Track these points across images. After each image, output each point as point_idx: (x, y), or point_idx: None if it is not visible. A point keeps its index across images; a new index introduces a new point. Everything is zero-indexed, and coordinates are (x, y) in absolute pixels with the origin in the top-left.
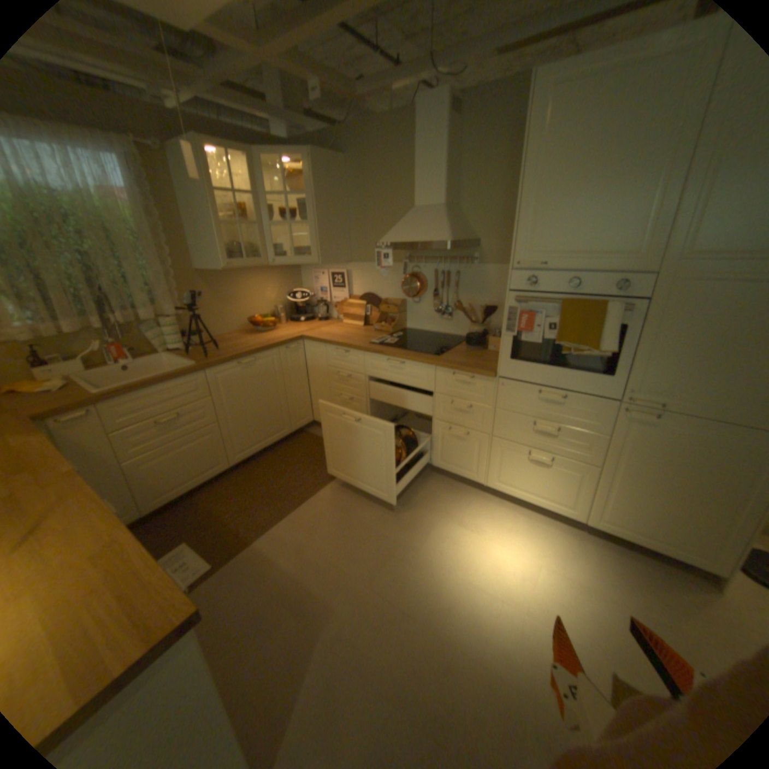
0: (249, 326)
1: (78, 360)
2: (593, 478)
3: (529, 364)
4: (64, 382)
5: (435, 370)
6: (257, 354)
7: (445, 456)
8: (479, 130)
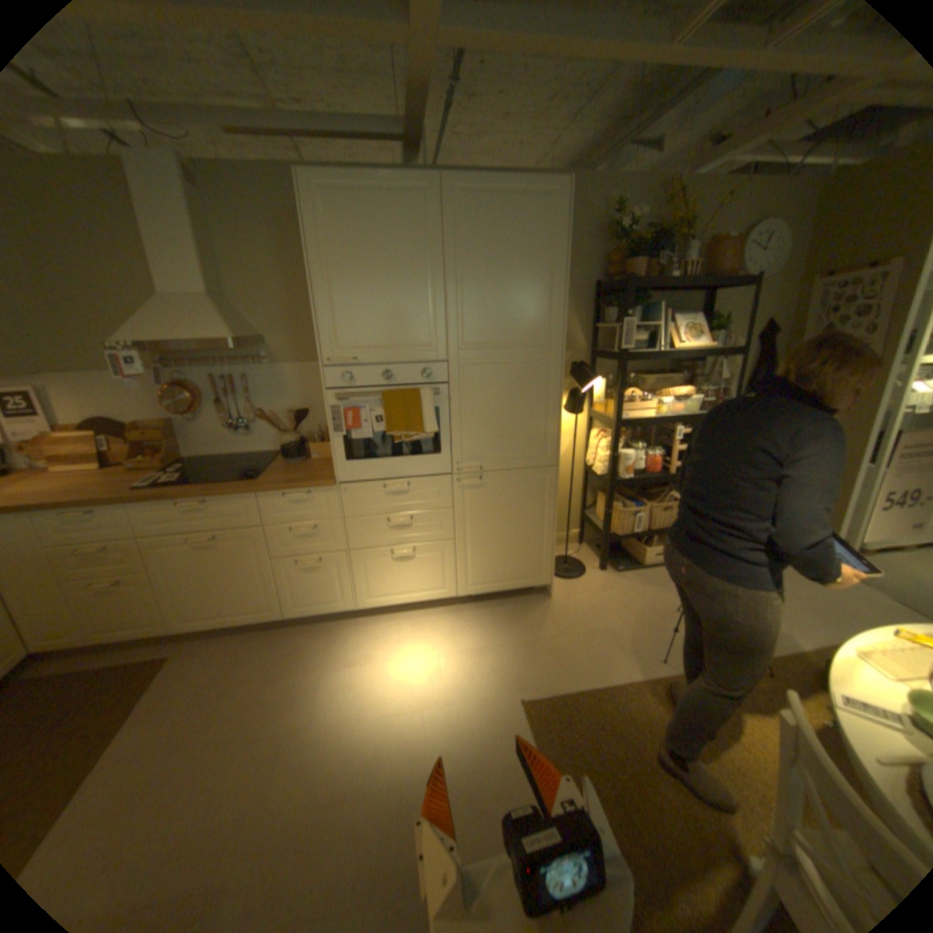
0: None
1: None
2: (449, 551)
3: (366, 461)
4: None
5: (256, 497)
6: None
7: (298, 599)
8: (228, 211)
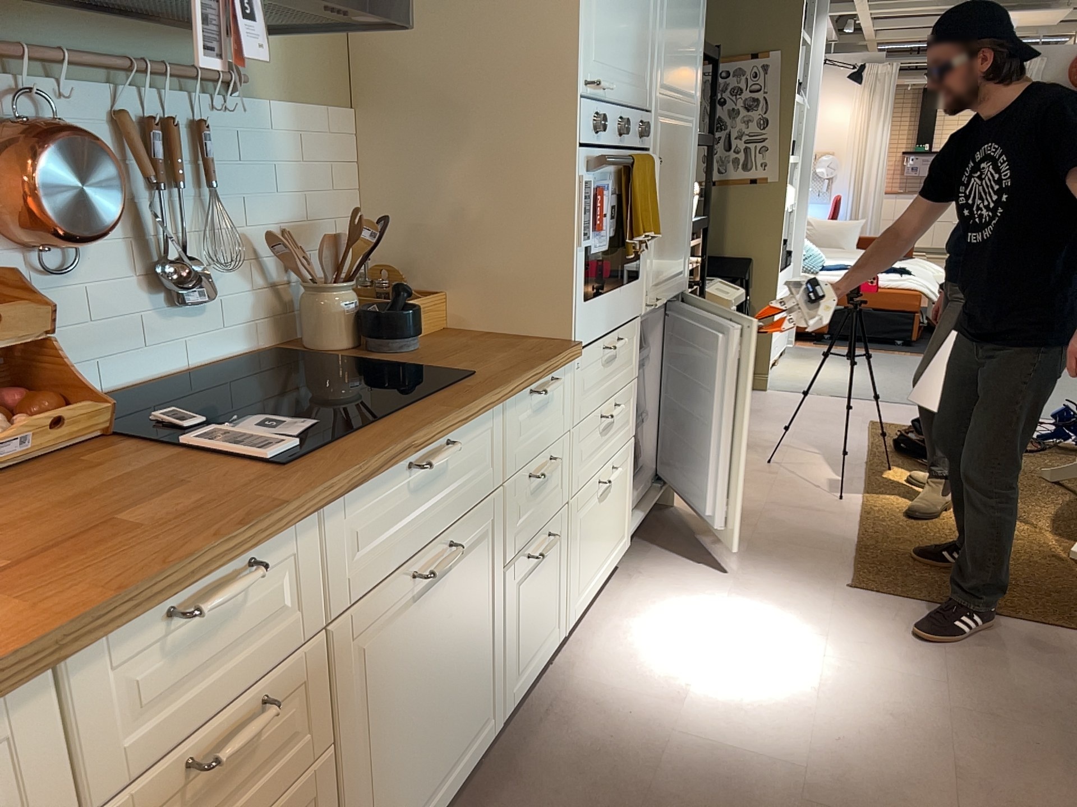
0: None
1: None
2: (632, 458)
3: (597, 299)
4: None
5: (497, 409)
6: None
7: (521, 653)
8: None
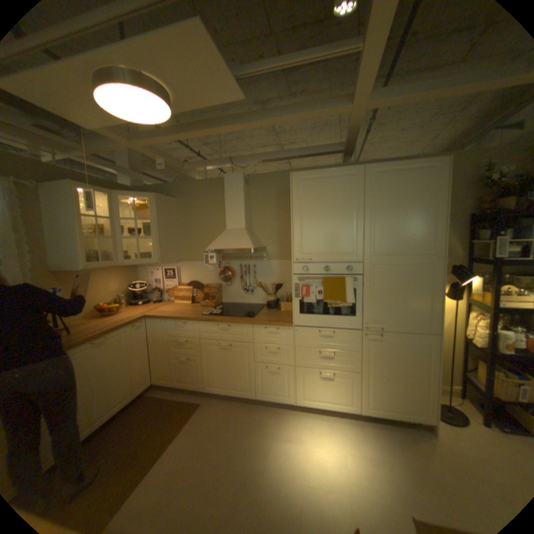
0: (92, 313)
1: None
2: (357, 381)
3: (310, 316)
4: None
5: (252, 327)
6: (108, 334)
7: (264, 390)
8: (258, 193)
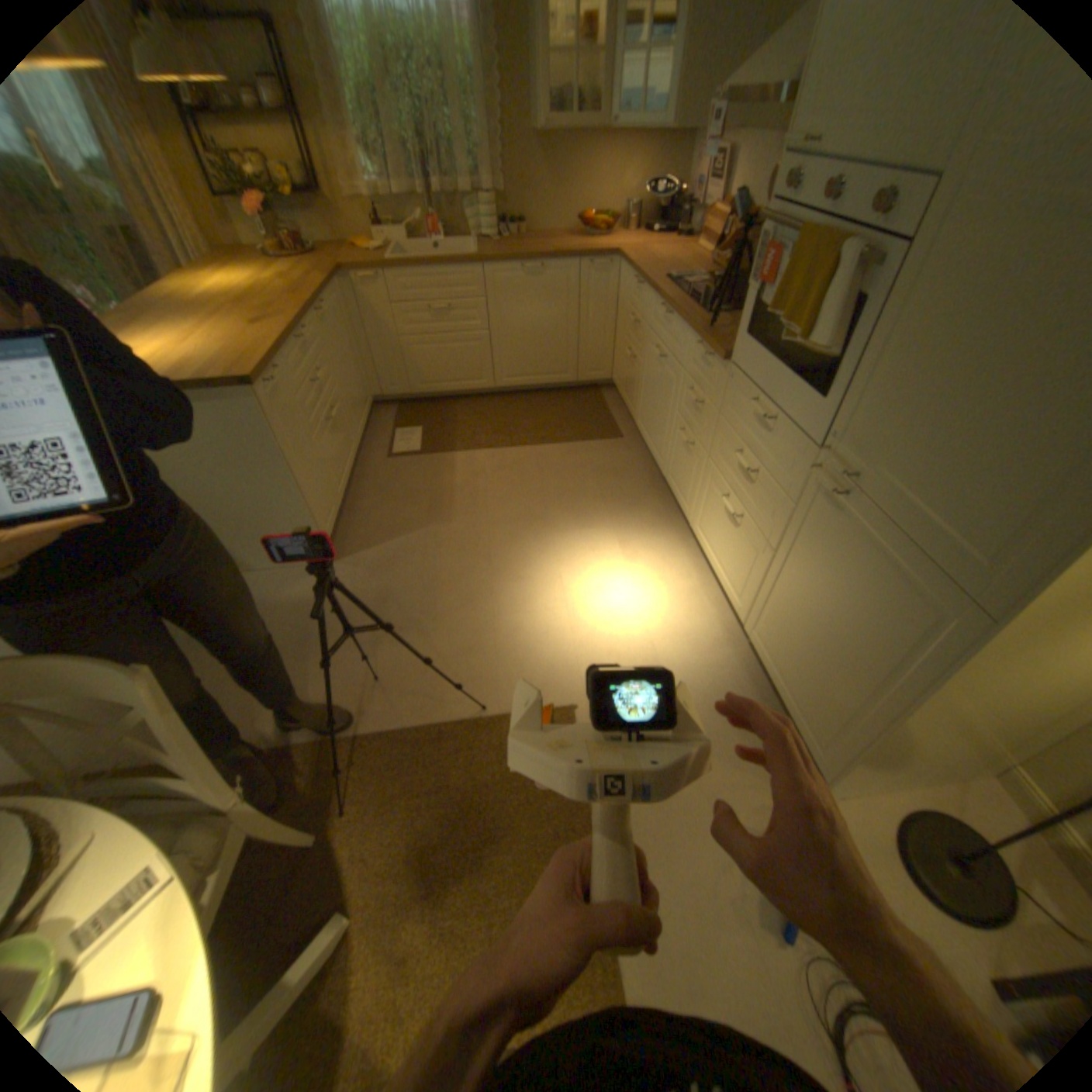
0: (584, 225)
1: (404, 226)
2: (761, 562)
3: (756, 349)
4: (385, 244)
5: (691, 333)
6: (546, 260)
7: (672, 470)
8: None
